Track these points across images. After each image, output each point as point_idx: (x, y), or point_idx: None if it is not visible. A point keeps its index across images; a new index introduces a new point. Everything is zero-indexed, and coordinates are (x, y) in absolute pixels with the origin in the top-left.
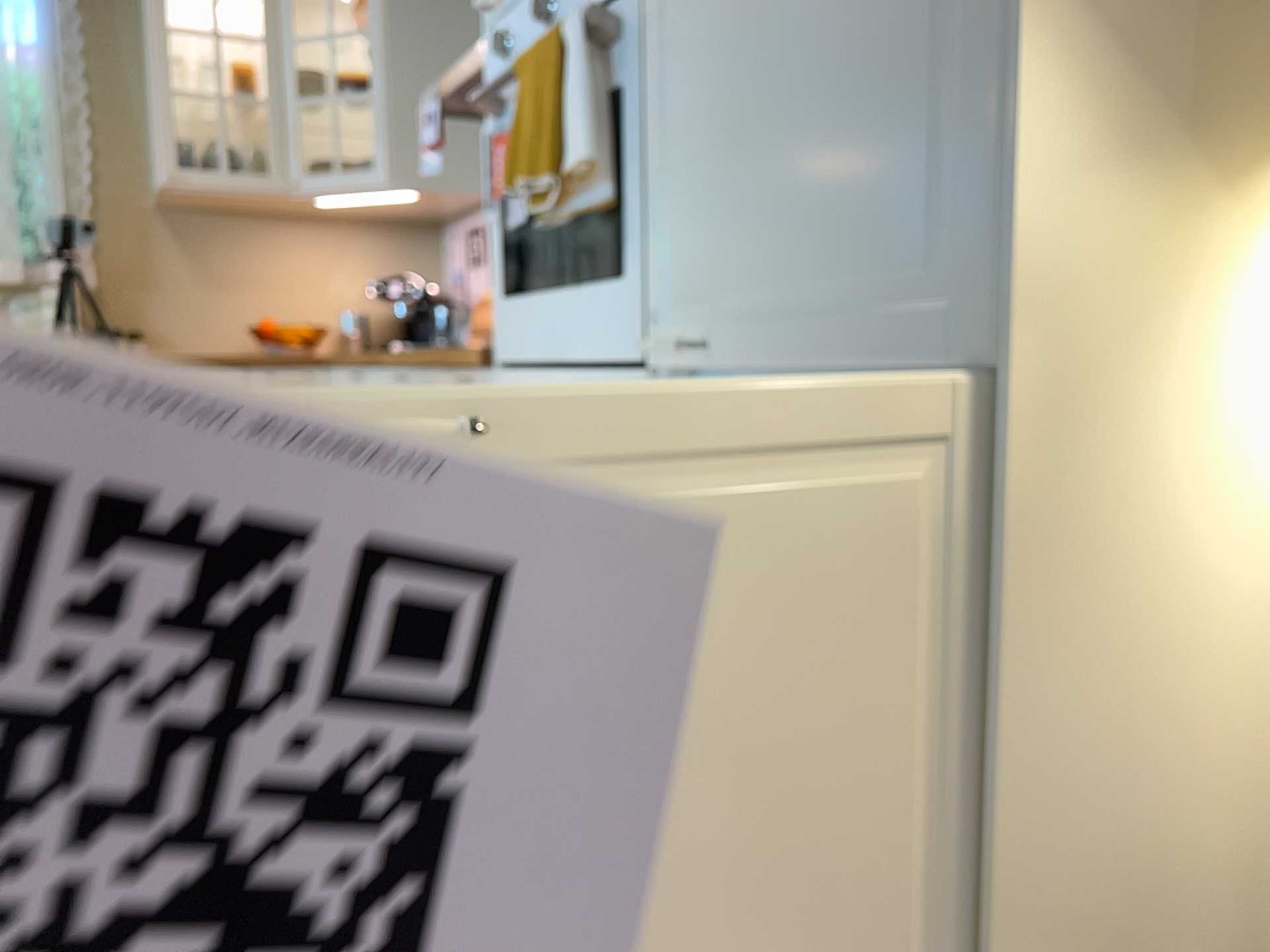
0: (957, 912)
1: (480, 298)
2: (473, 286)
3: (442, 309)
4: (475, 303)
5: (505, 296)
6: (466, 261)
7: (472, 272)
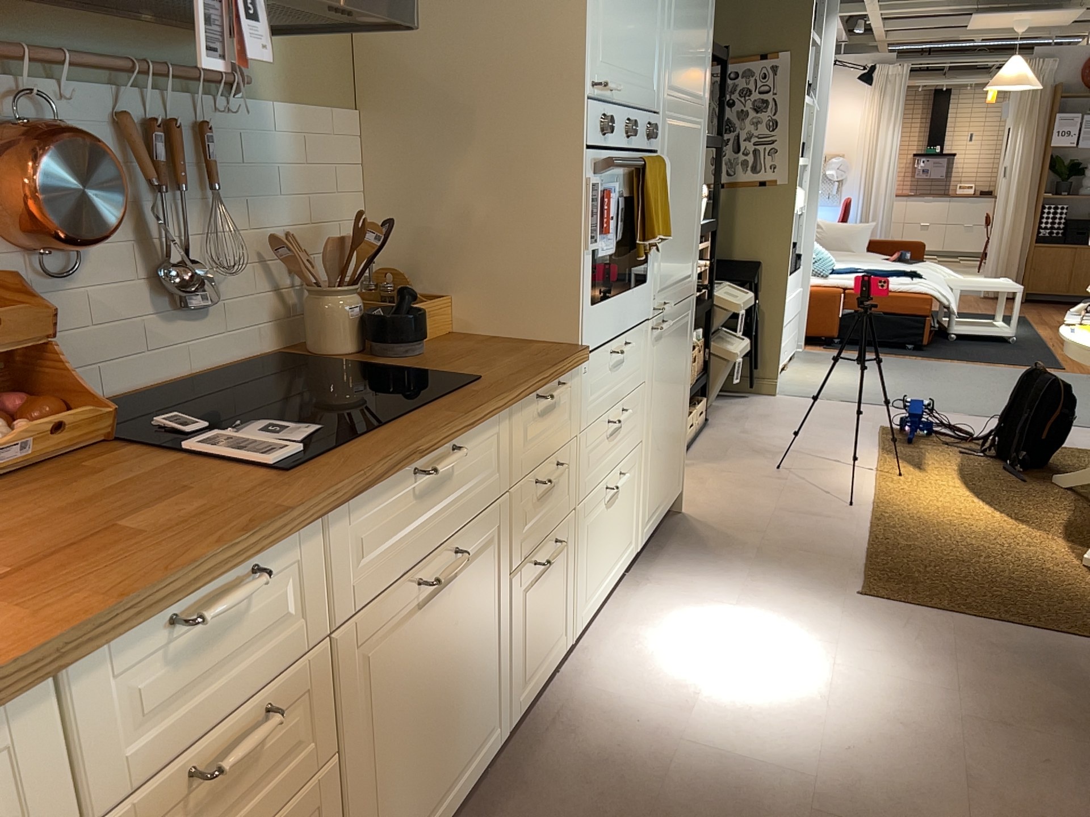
0: (683, 416)
1: None
2: None
3: None
4: None
5: (590, 303)
6: None
7: None
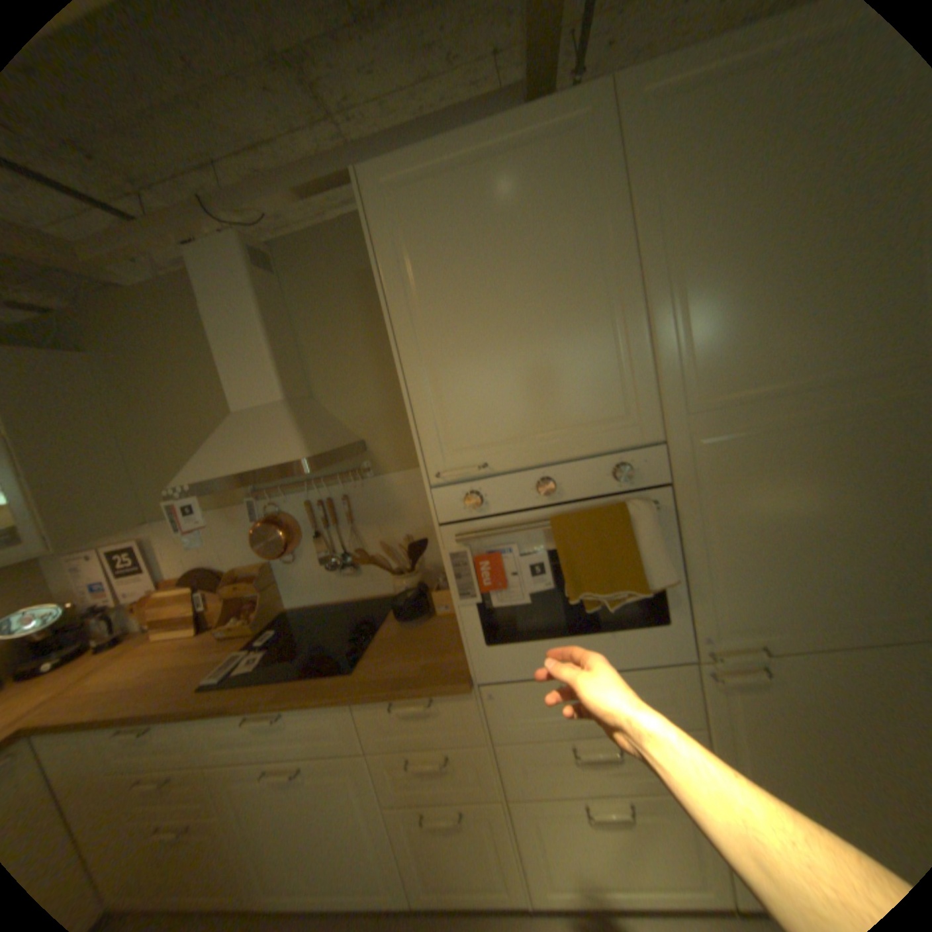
0: None
1: (144, 597)
2: (125, 590)
3: (98, 619)
4: (118, 599)
5: (484, 644)
6: (108, 575)
7: (121, 581)
